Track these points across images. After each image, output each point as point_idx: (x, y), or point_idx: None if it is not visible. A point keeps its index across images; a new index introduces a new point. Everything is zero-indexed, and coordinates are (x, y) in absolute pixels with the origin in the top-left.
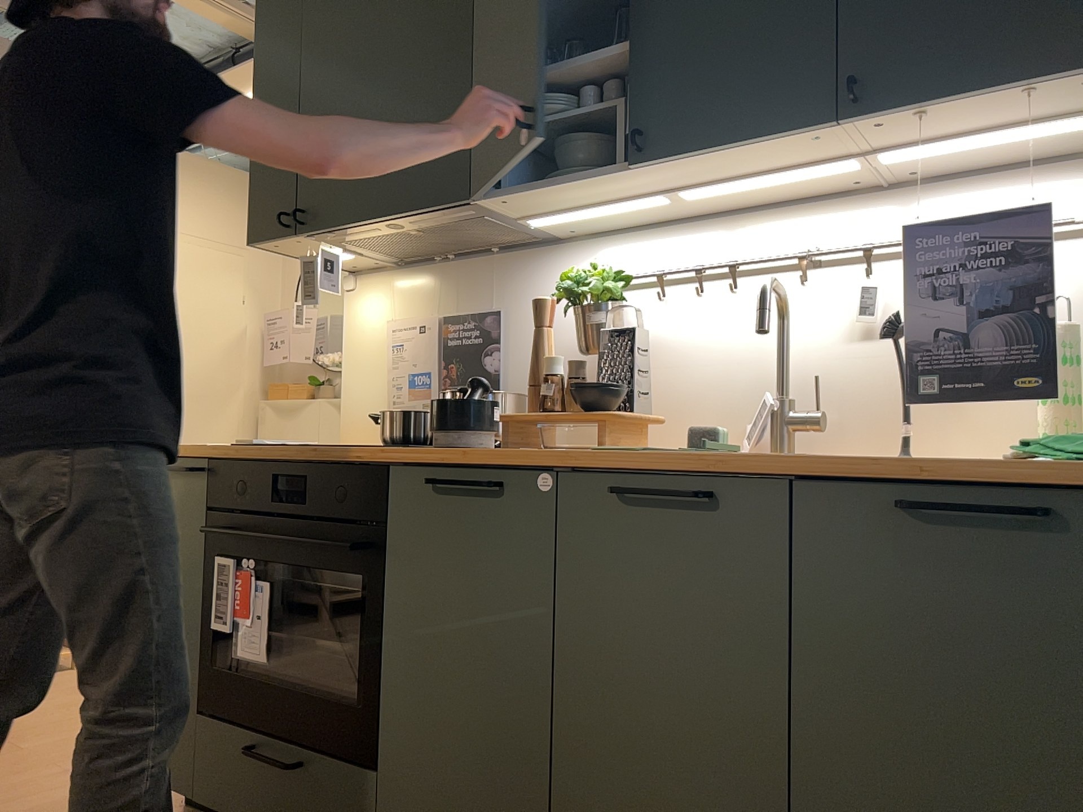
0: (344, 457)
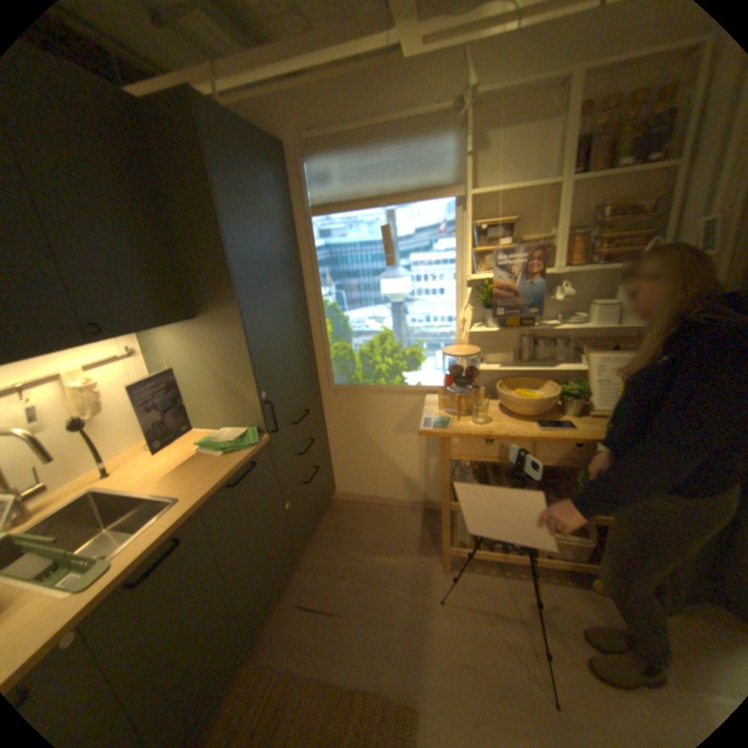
0: None
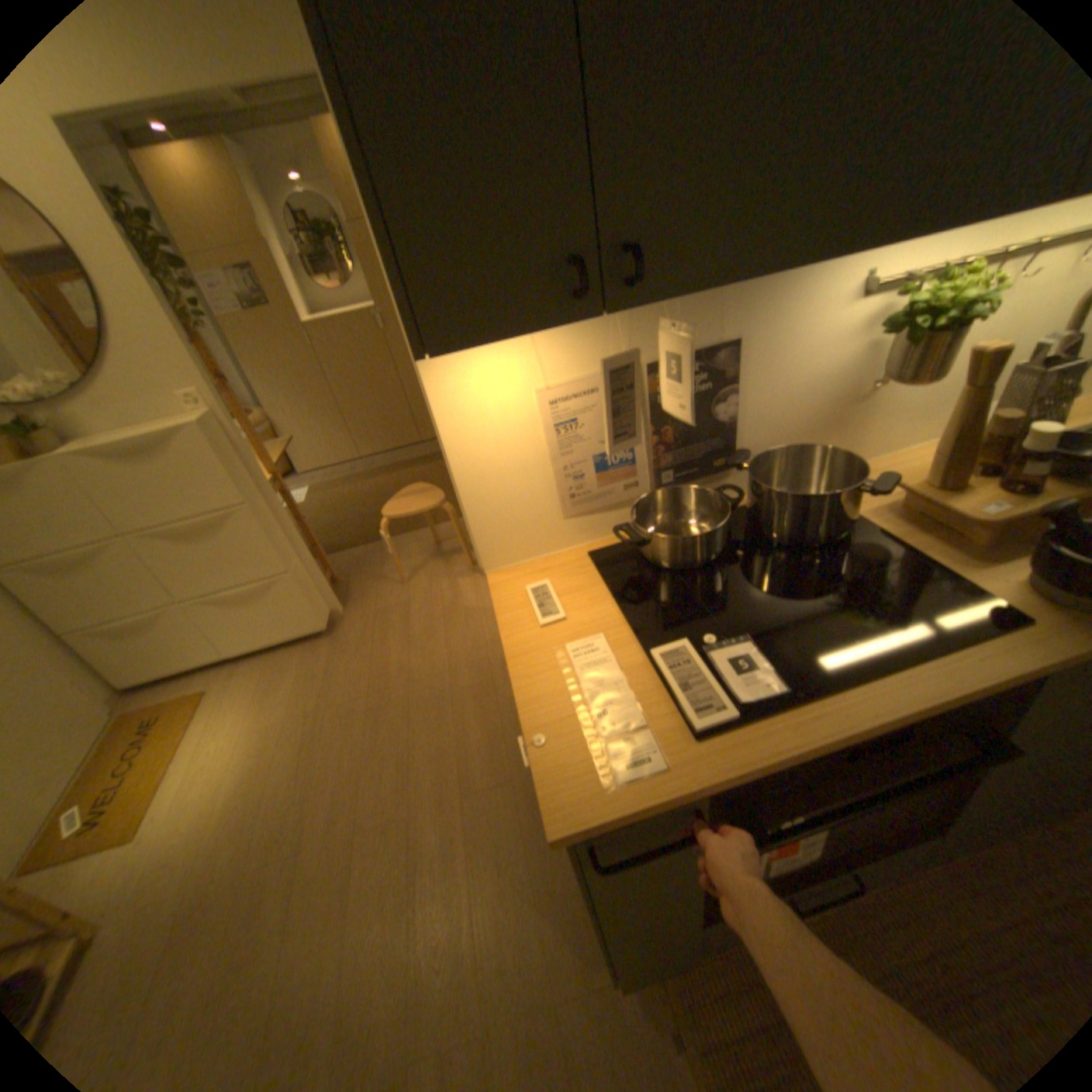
0: (983, 676)
